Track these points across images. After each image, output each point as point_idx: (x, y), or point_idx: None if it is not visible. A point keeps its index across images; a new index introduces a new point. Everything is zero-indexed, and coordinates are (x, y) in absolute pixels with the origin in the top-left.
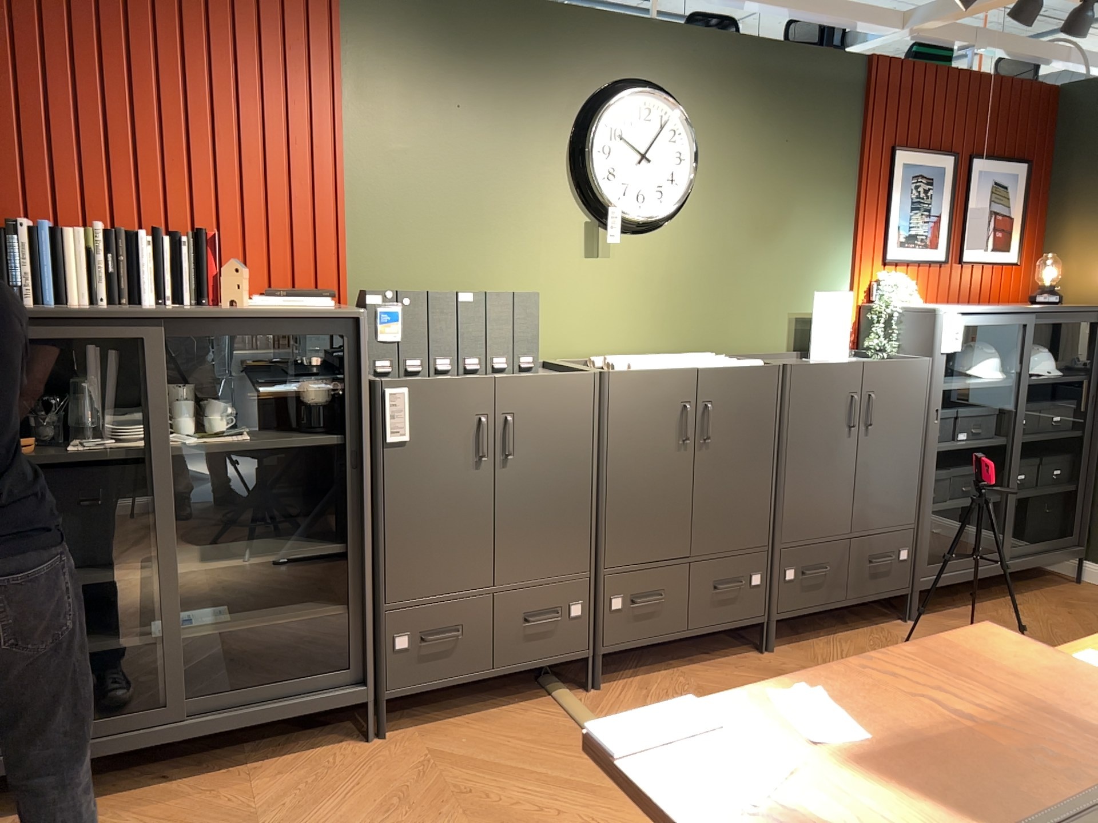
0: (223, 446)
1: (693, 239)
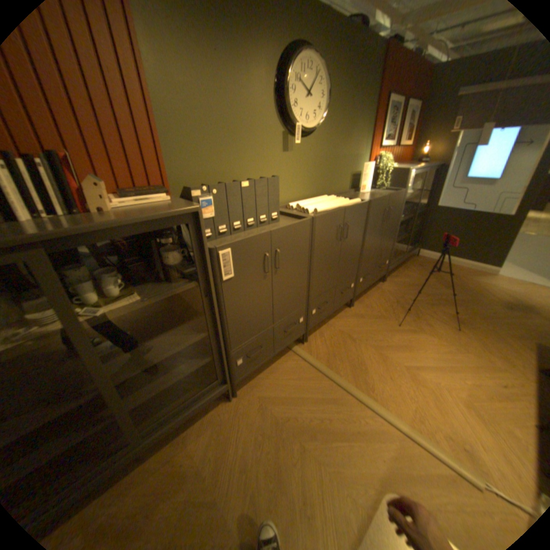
0: (126, 309)
1: (323, 140)
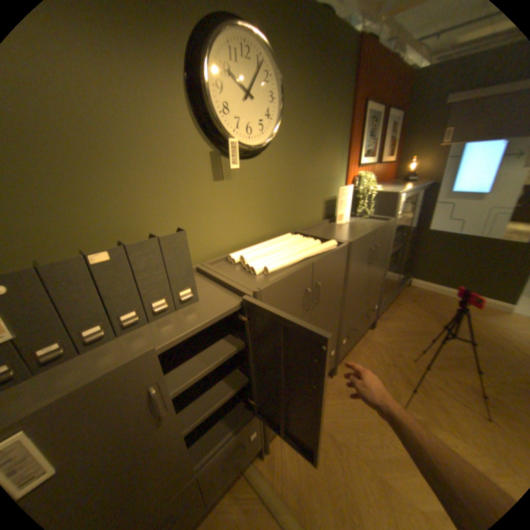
0: None
1: (279, 160)
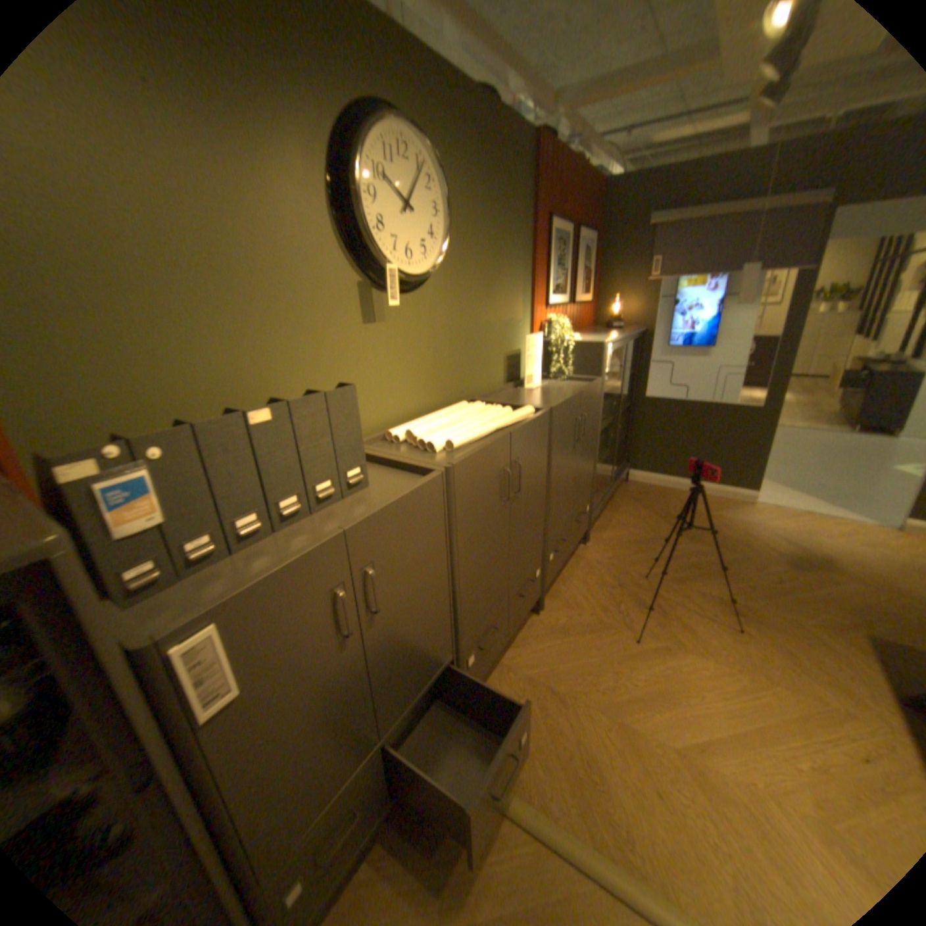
0: None
1: (446, 296)
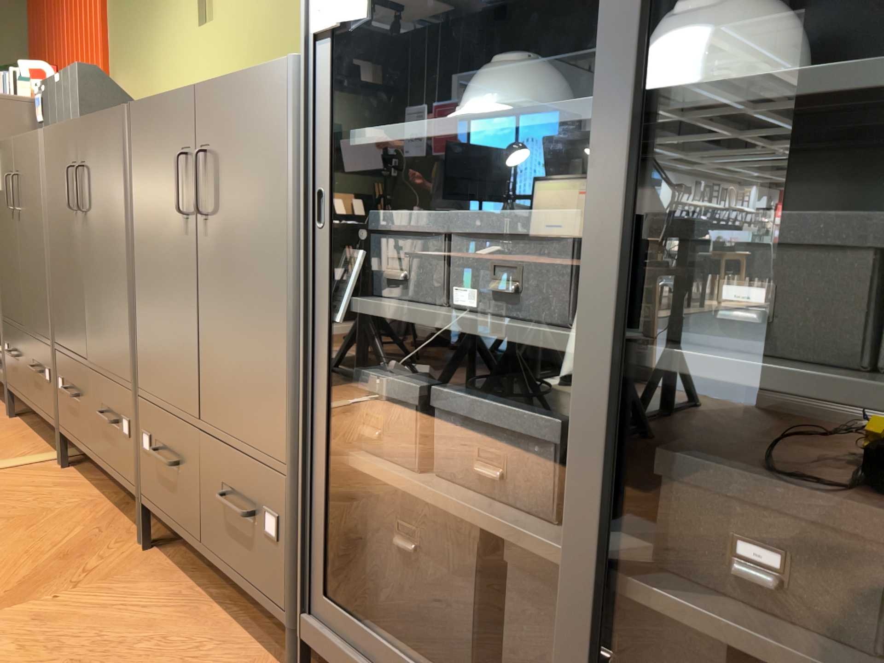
0: None
1: None
